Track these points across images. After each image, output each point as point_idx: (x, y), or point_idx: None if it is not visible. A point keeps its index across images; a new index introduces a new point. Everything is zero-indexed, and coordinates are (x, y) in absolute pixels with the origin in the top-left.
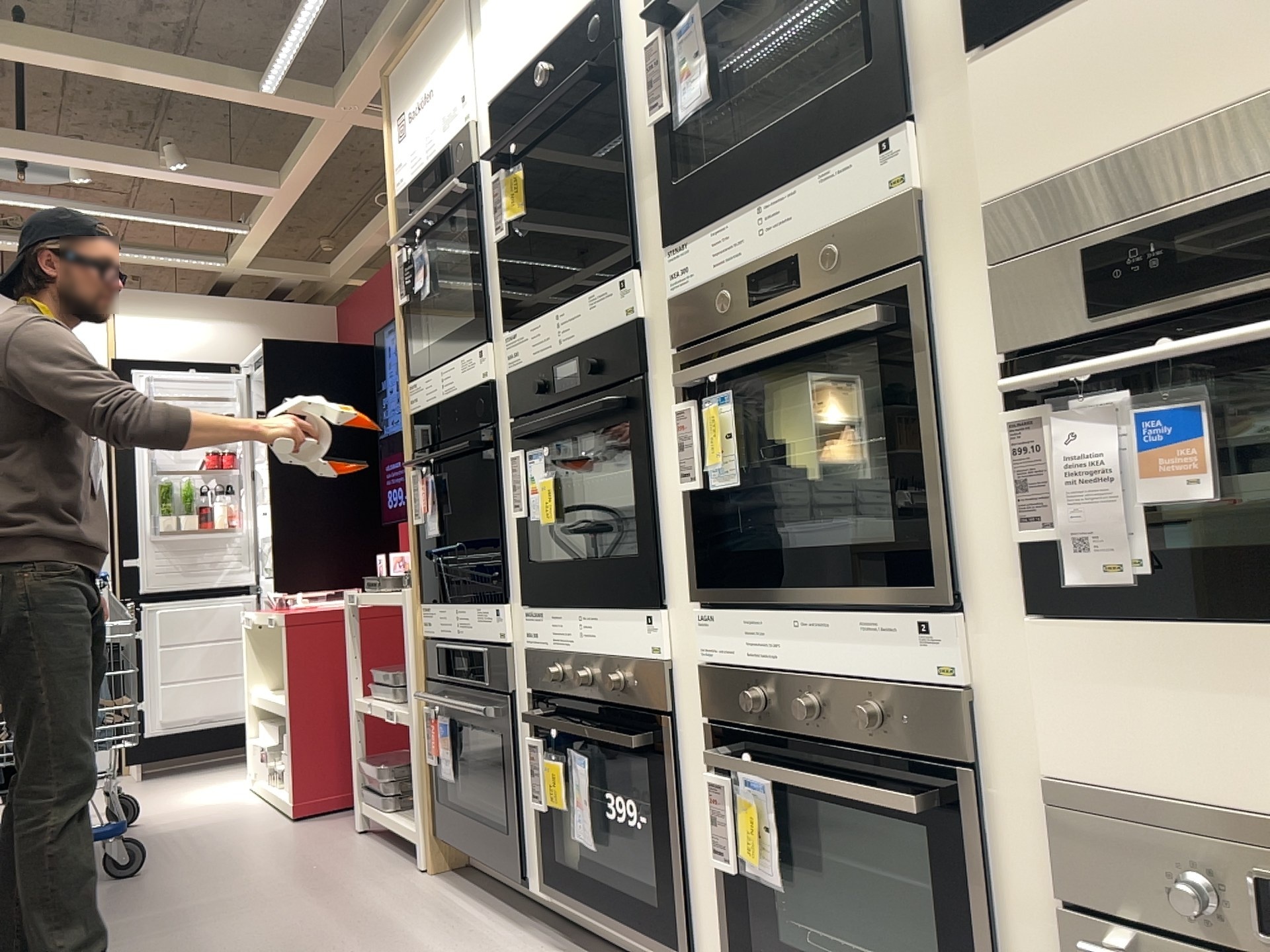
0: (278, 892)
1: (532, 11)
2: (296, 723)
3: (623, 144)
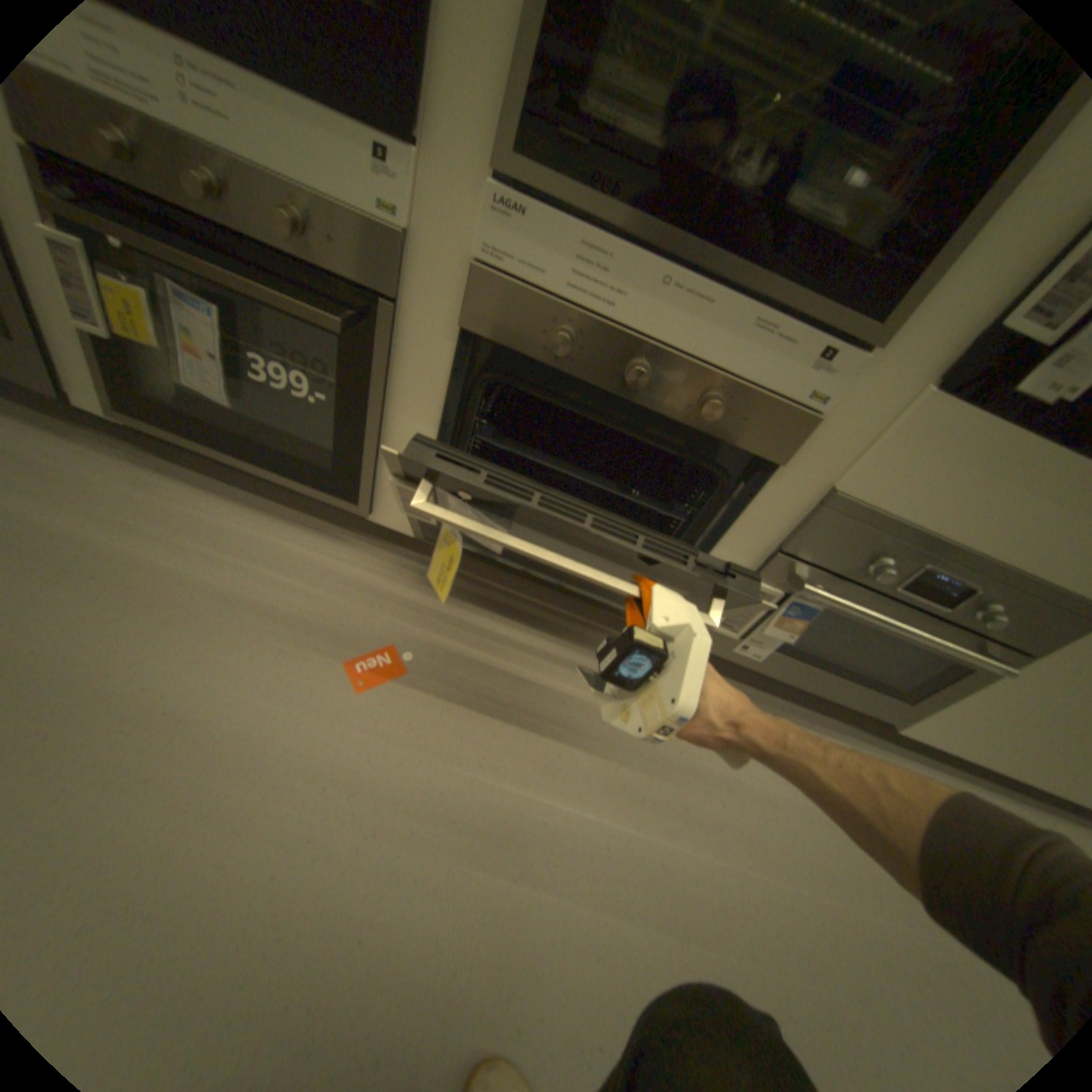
0: None
1: None
2: None
3: None
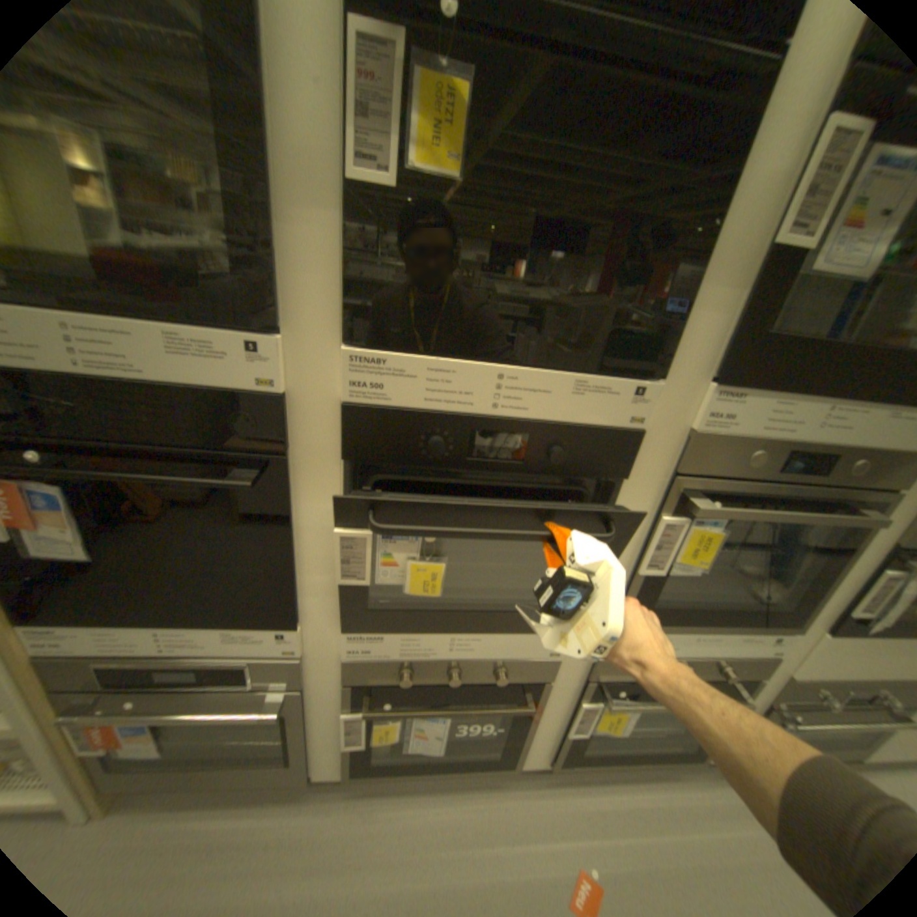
0: None
1: None
2: None
3: (713, 219)
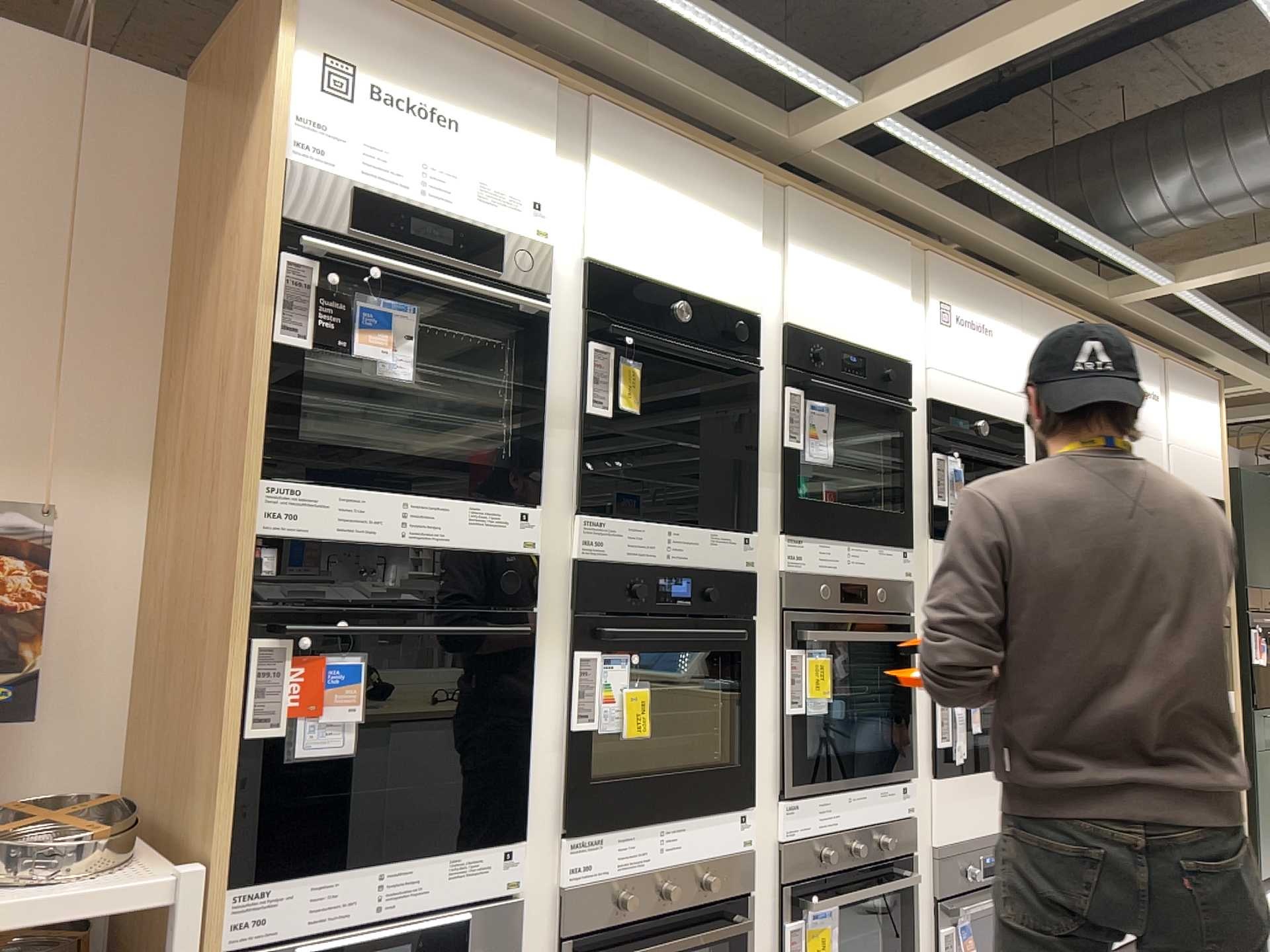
0: None
1: (674, 252)
2: None
3: (747, 436)
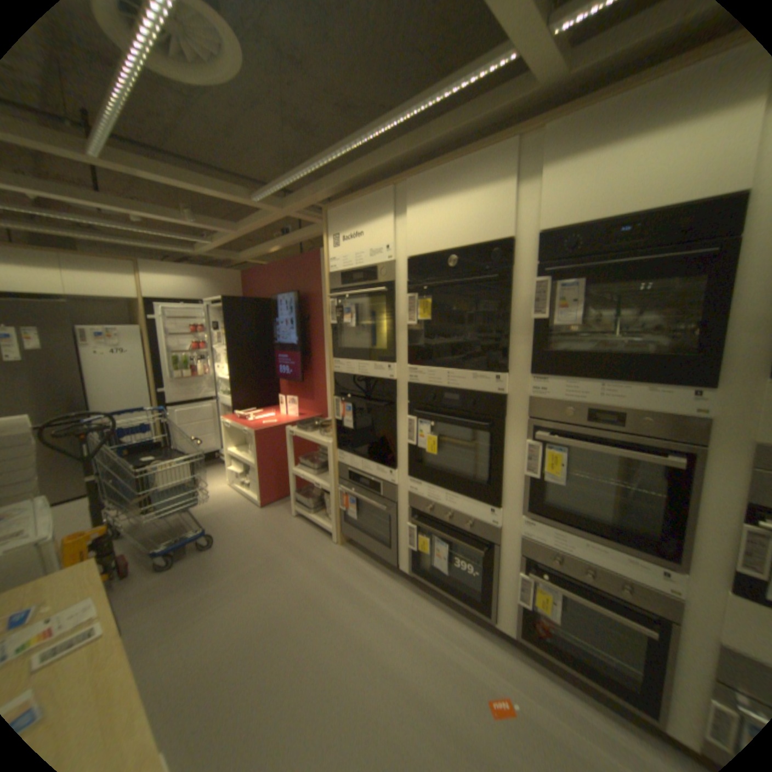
0: (282, 561)
1: (448, 225)
2: (260, 474)
3: (507, 316)
